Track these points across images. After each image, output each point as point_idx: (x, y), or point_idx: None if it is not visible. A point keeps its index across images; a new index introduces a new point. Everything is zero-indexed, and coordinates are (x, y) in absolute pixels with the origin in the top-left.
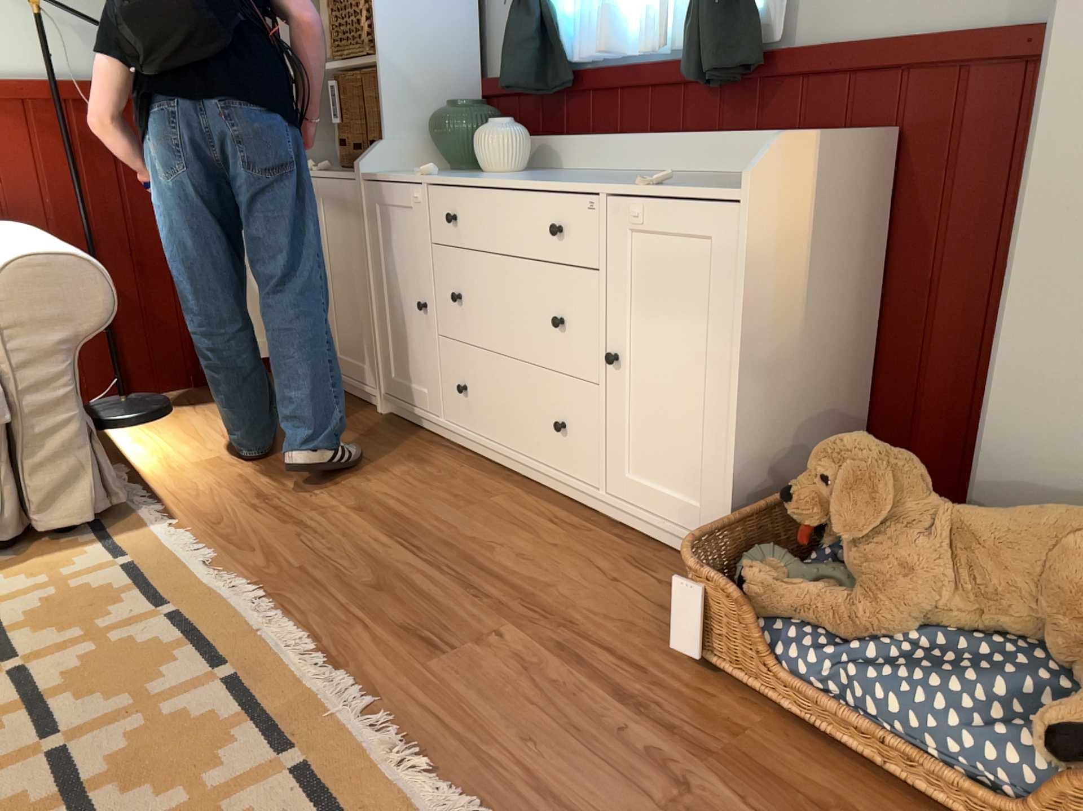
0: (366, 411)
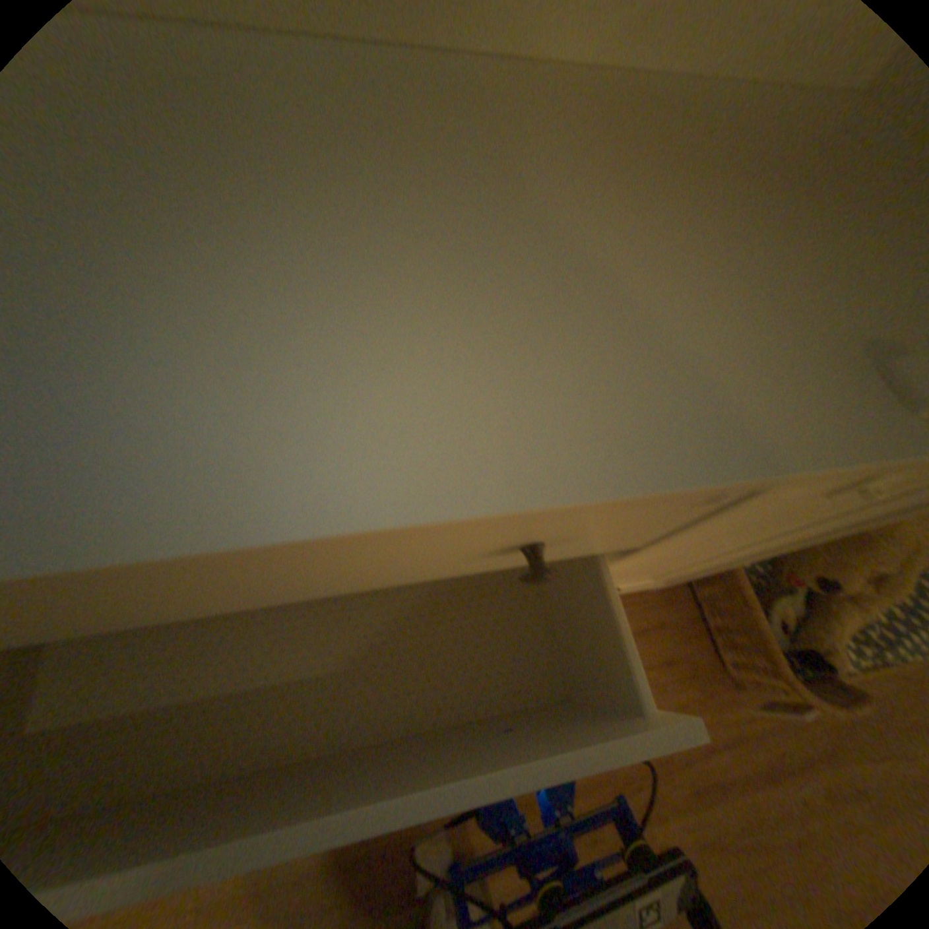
0: None
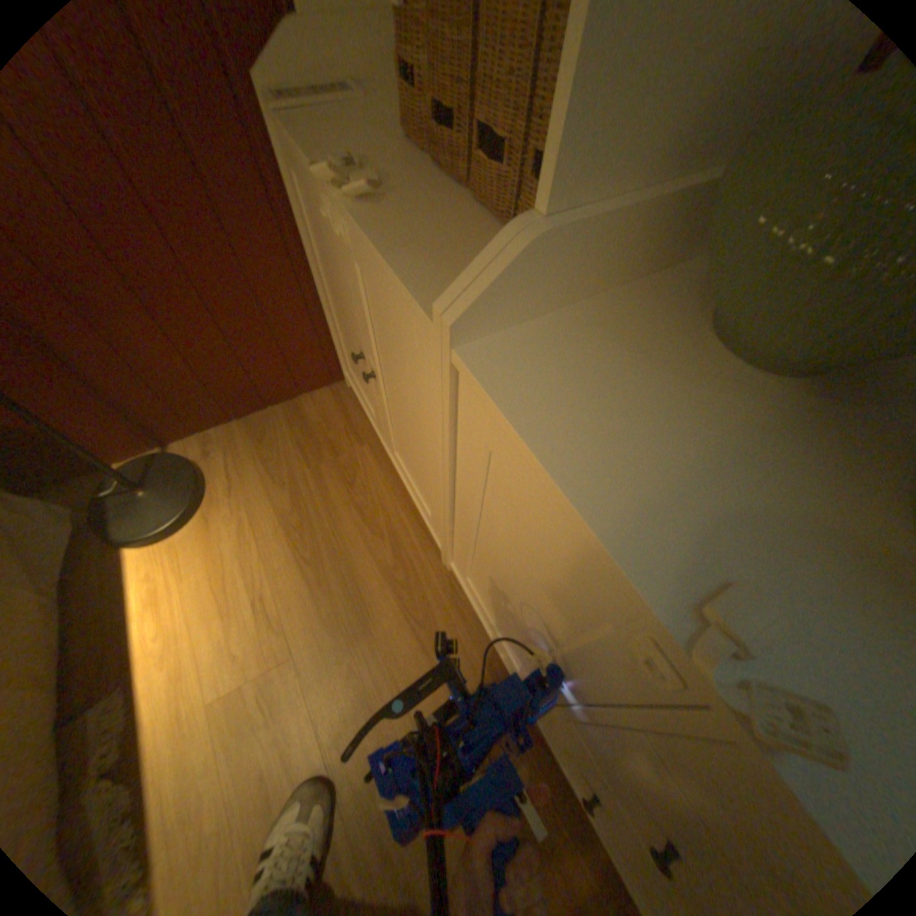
0: (431, 552)
